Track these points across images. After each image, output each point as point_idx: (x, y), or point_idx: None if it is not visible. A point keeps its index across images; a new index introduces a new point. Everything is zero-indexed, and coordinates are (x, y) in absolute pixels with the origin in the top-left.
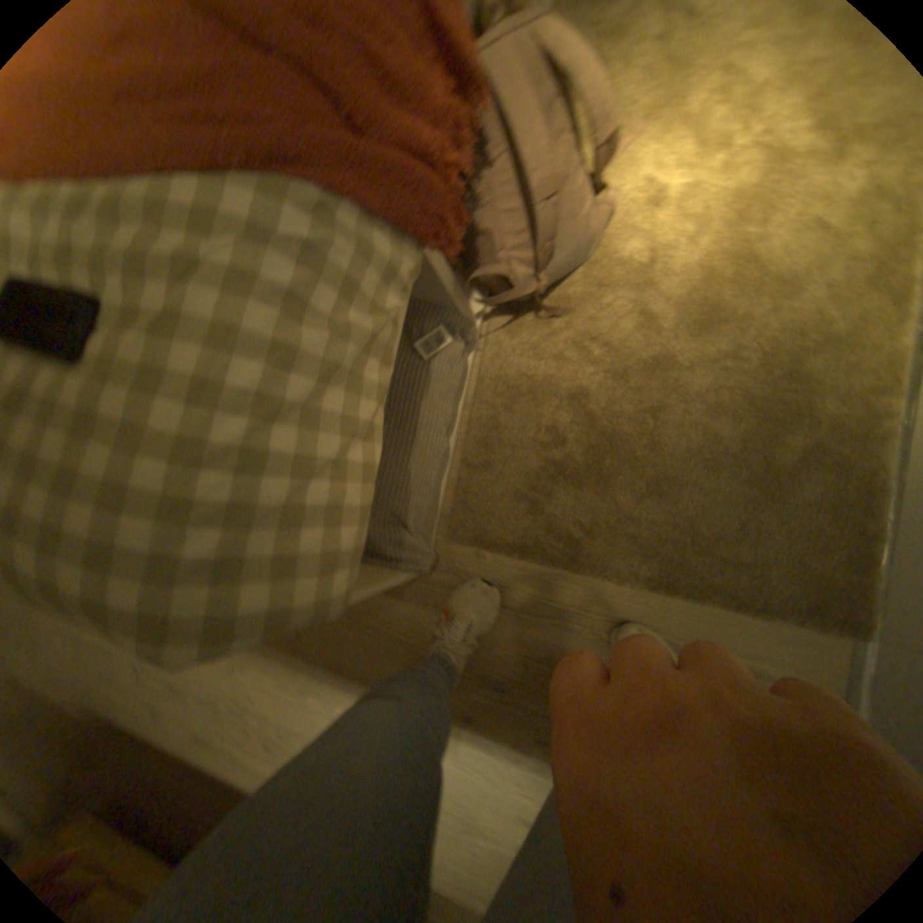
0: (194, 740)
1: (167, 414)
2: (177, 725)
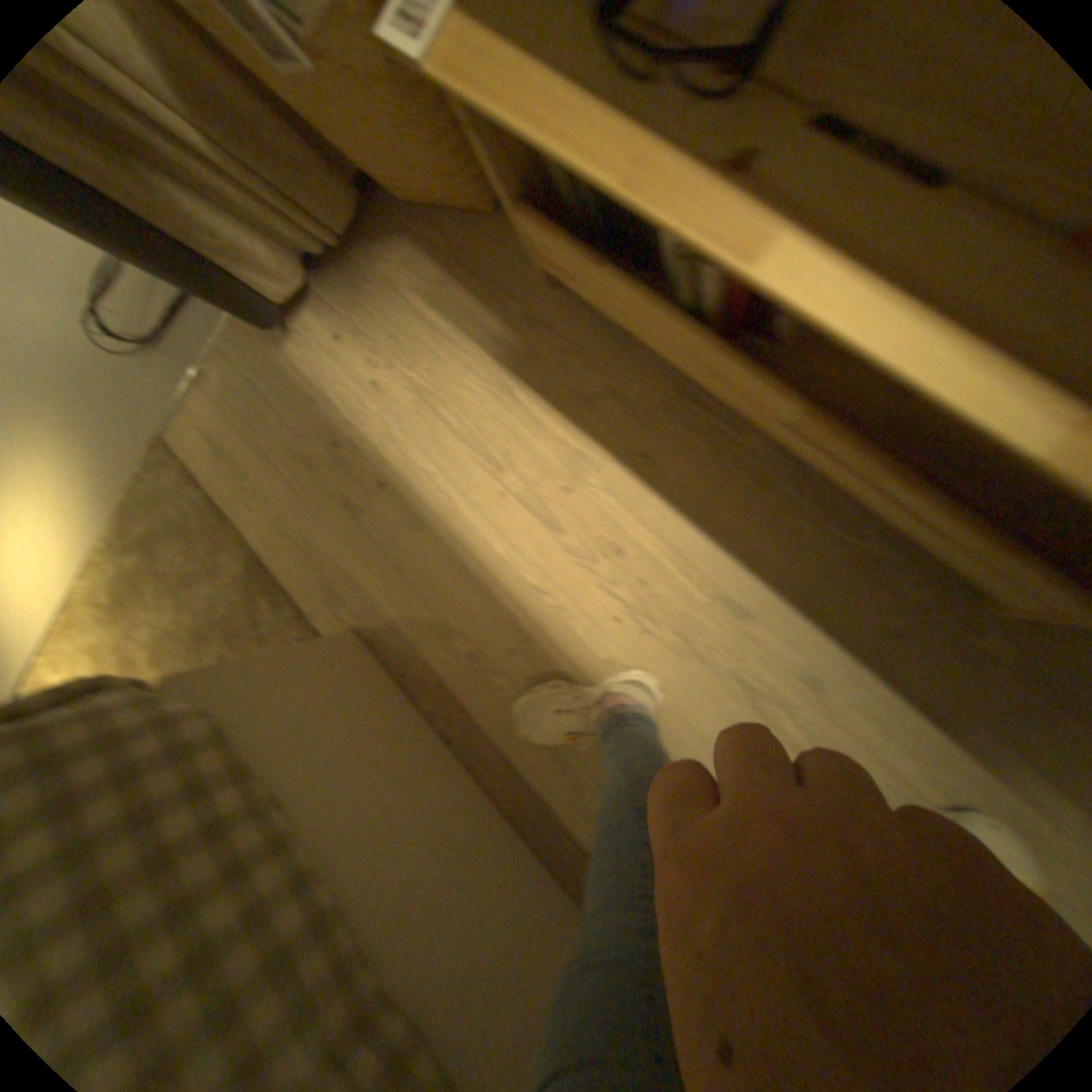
0: (748, 616)
1: None
2: (773, 652)
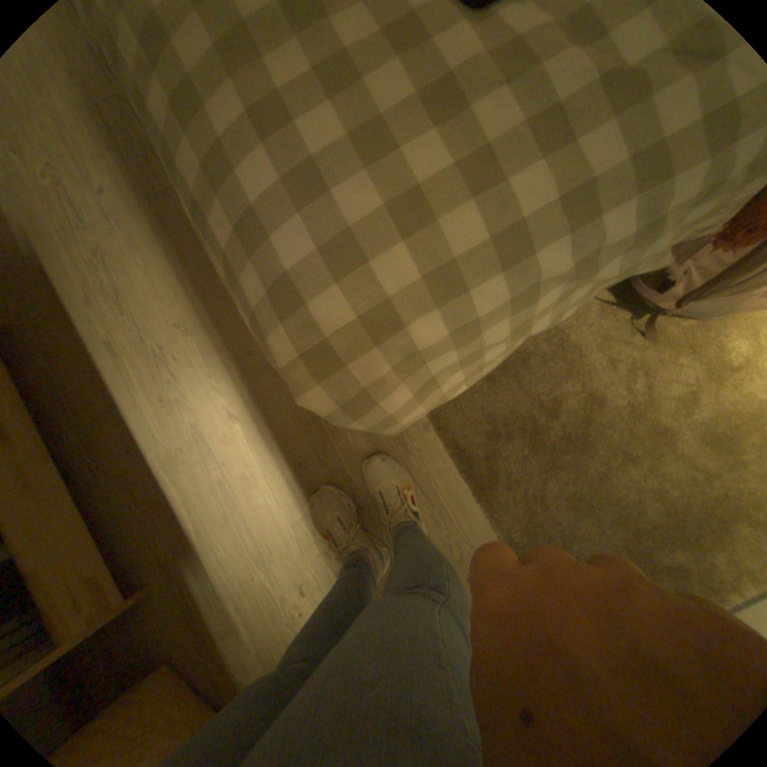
0: (106, 340)
1: (545, 188)
2: (100, 318)
